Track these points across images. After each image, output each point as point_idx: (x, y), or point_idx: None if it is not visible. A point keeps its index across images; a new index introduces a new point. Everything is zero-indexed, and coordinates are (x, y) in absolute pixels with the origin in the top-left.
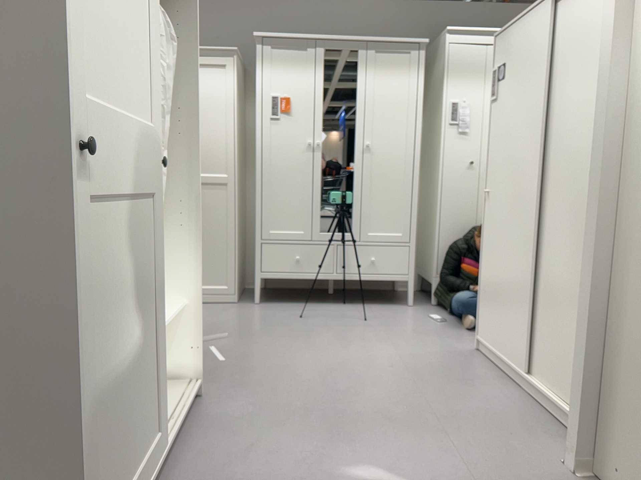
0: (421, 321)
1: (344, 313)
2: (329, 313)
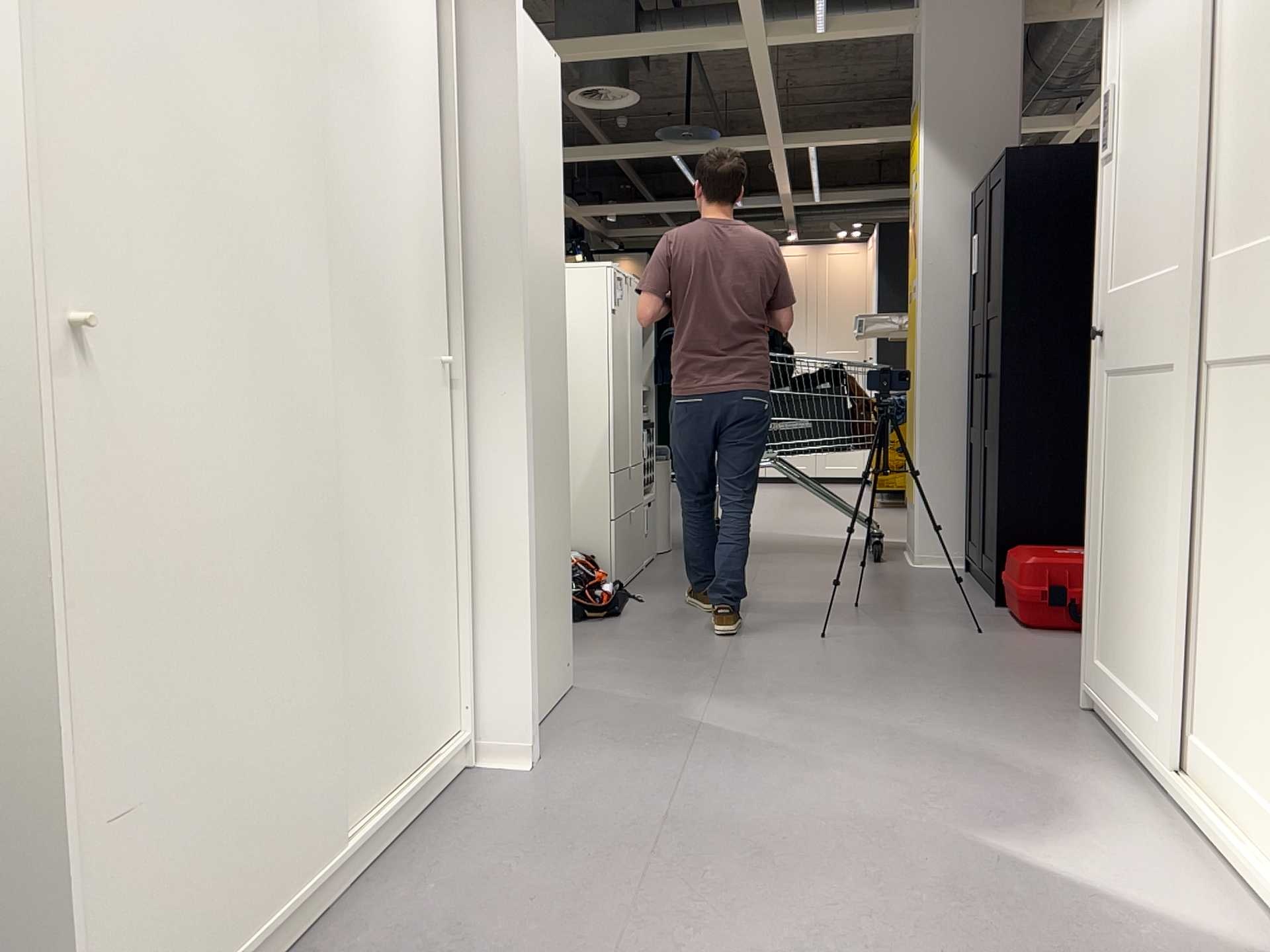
0: None
1: None
2: None
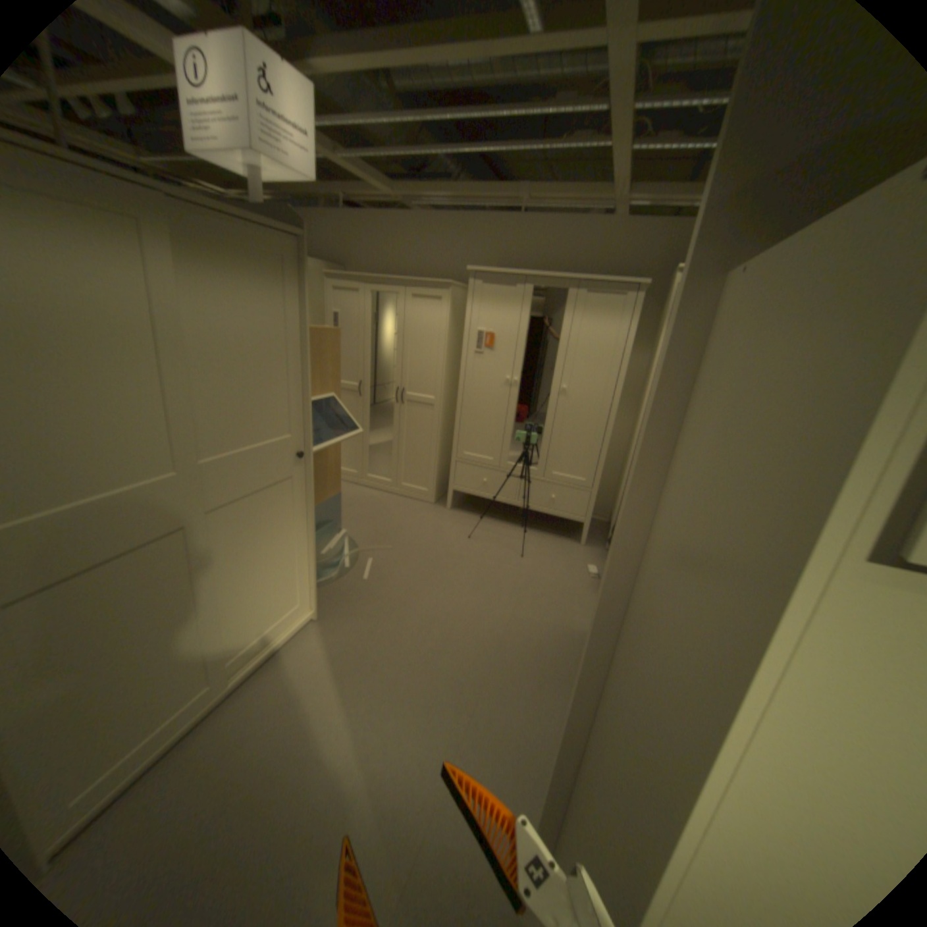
0: (574, 571)
1: (511, 541)
2: (498, 537)
